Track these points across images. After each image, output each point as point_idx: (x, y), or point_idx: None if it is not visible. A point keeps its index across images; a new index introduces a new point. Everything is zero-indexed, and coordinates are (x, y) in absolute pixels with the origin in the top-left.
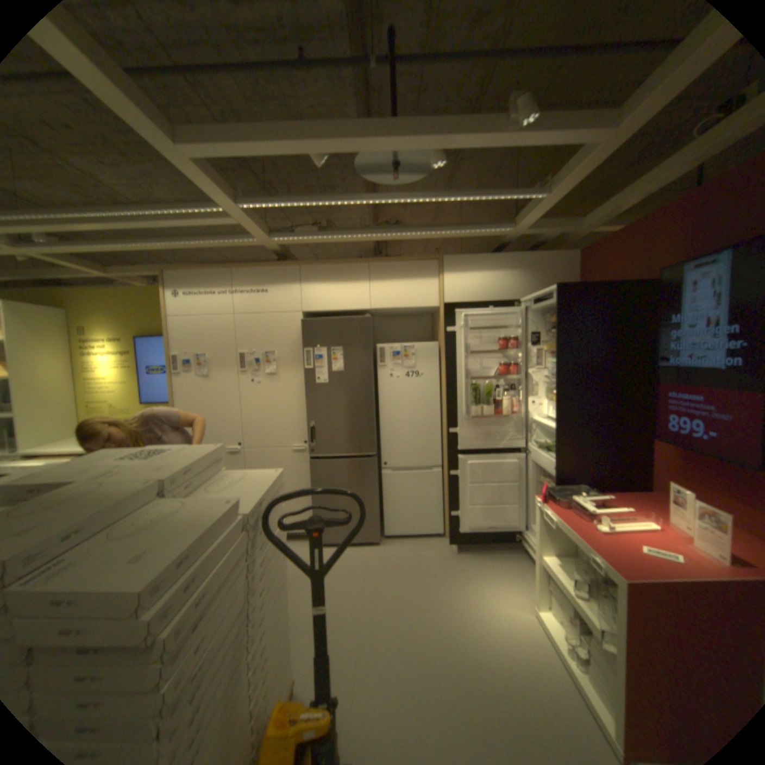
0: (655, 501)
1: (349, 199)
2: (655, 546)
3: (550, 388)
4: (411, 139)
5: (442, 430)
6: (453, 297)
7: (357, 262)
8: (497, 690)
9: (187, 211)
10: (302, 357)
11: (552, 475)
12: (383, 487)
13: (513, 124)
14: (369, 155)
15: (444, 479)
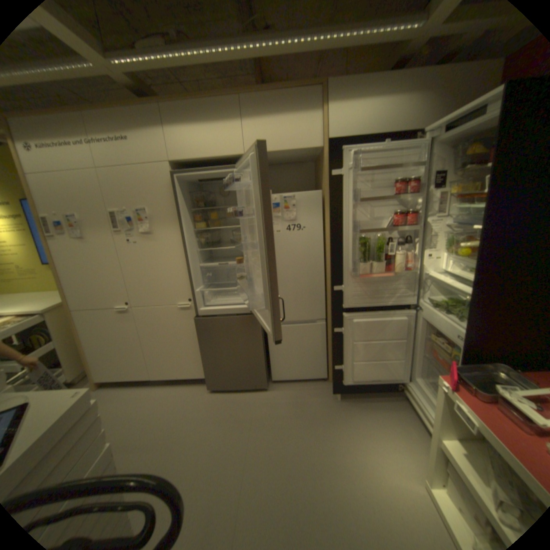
0: None
1: None
2: None
3: (454, 239)
4: None
5: (326, 284)
6: (340, 133)
7: (224, 93)
8: None
9: None
10: (175, 212)
11: (451, 339)
12: (268, 339)
13: None
14: None
15: (327, 330)
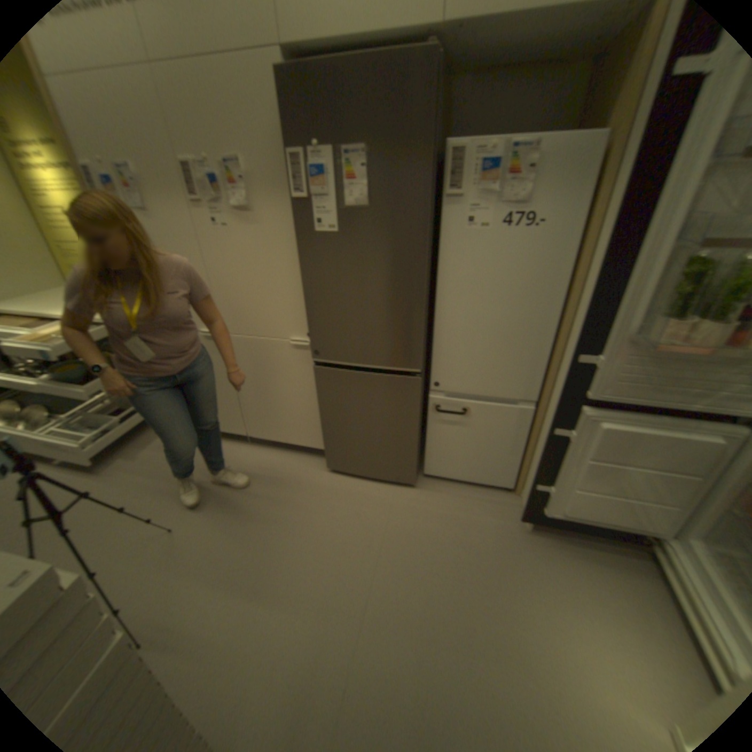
0: None
1: None
2: None
3: None
4: None
5: (556, 341)
6: None
7: None
8: None
9: None
10: (288, 168)
11: None
12: (428, 415)
13: None
14: None
15: (534, 419)
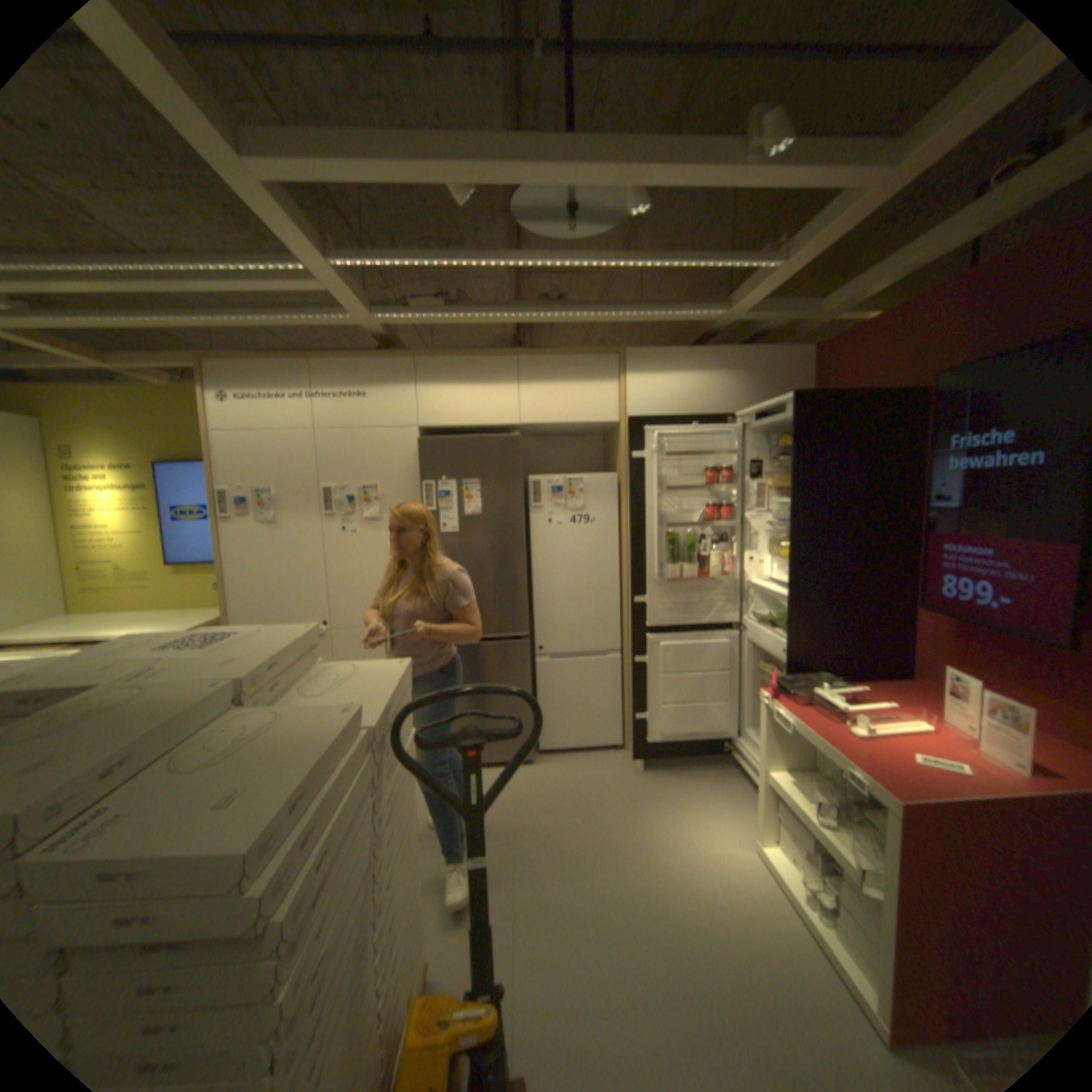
0: (919, 692)
1: (499, 258)
2: (930, 753)
3: (776, 539)
4: (607, 168)
5: (622, 599)
6: (640, 408)
7: (500, 354)
8: (713, 957)
9: (245, 267)
10: (418, 493)
11: (778, 659)
12: (537, 681)
13: (754, 153)
14: (536, 191)
15: (623, 668)
